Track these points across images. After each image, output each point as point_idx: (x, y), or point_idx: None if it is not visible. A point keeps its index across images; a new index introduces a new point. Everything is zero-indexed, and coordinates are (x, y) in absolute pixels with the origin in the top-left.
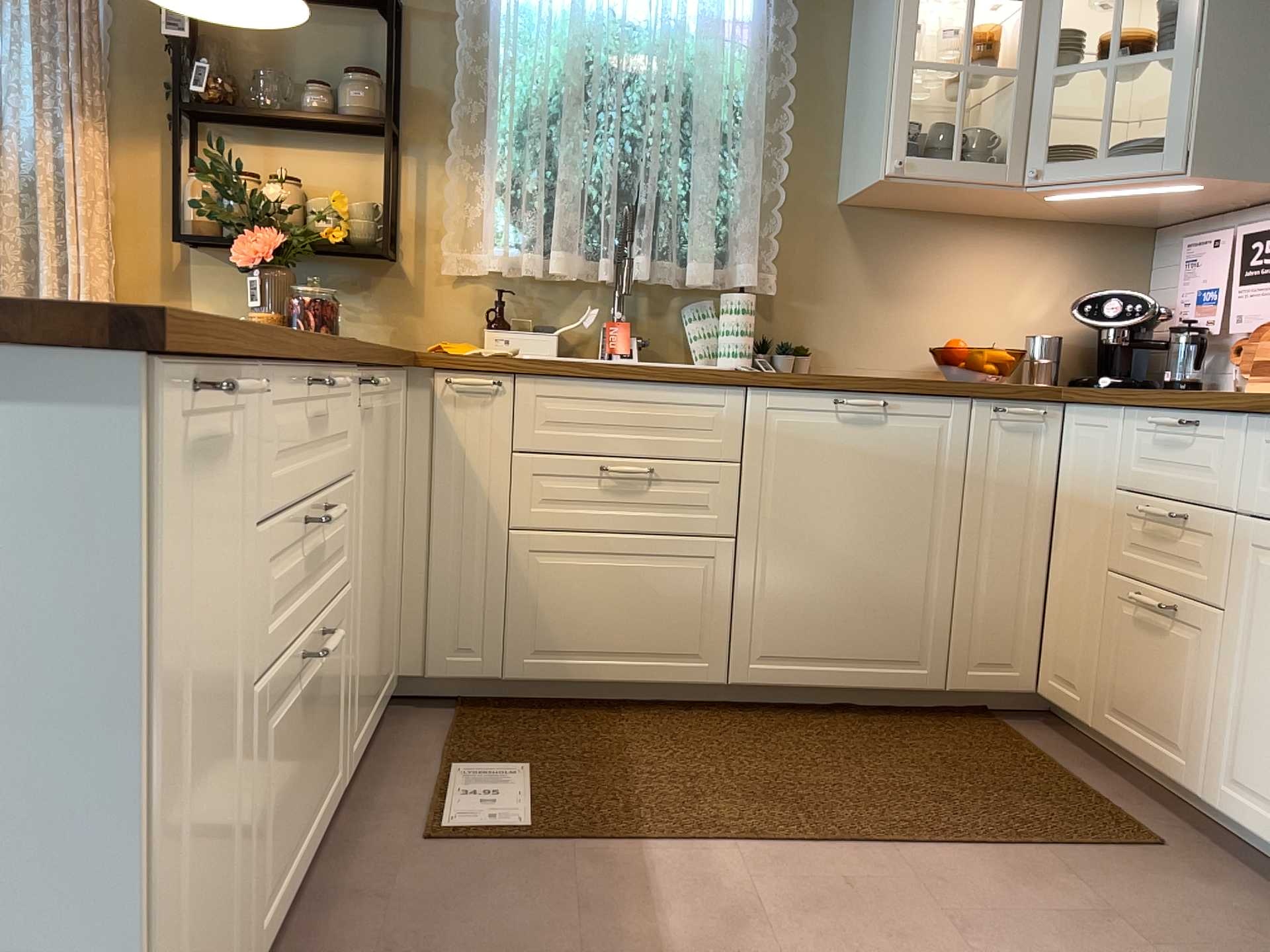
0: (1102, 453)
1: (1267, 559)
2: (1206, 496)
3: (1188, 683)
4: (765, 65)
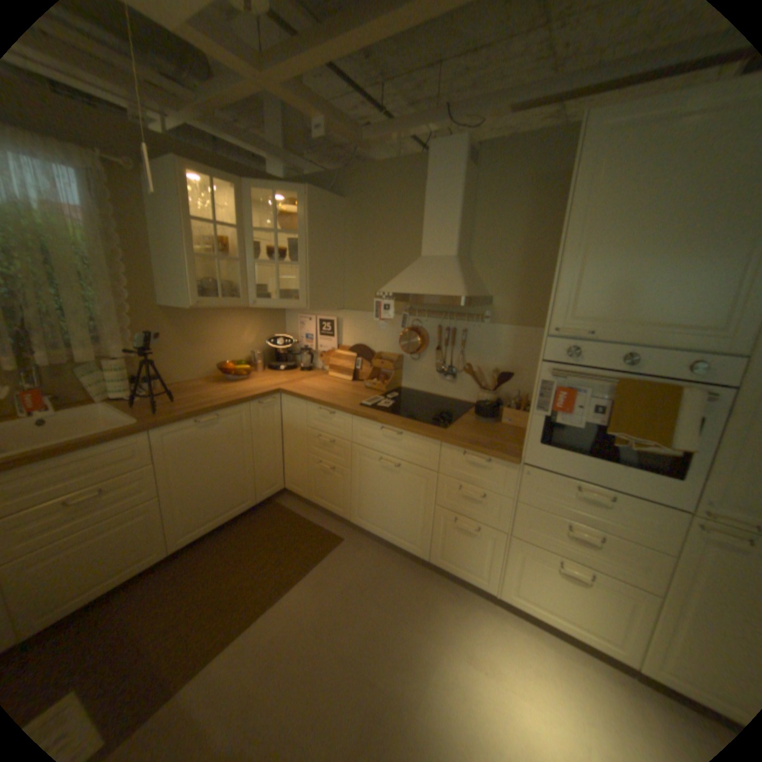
0: (298, 413)
1: (361, 457)
2: (339, 435)
3: (340, 489)
4: (94, 235)
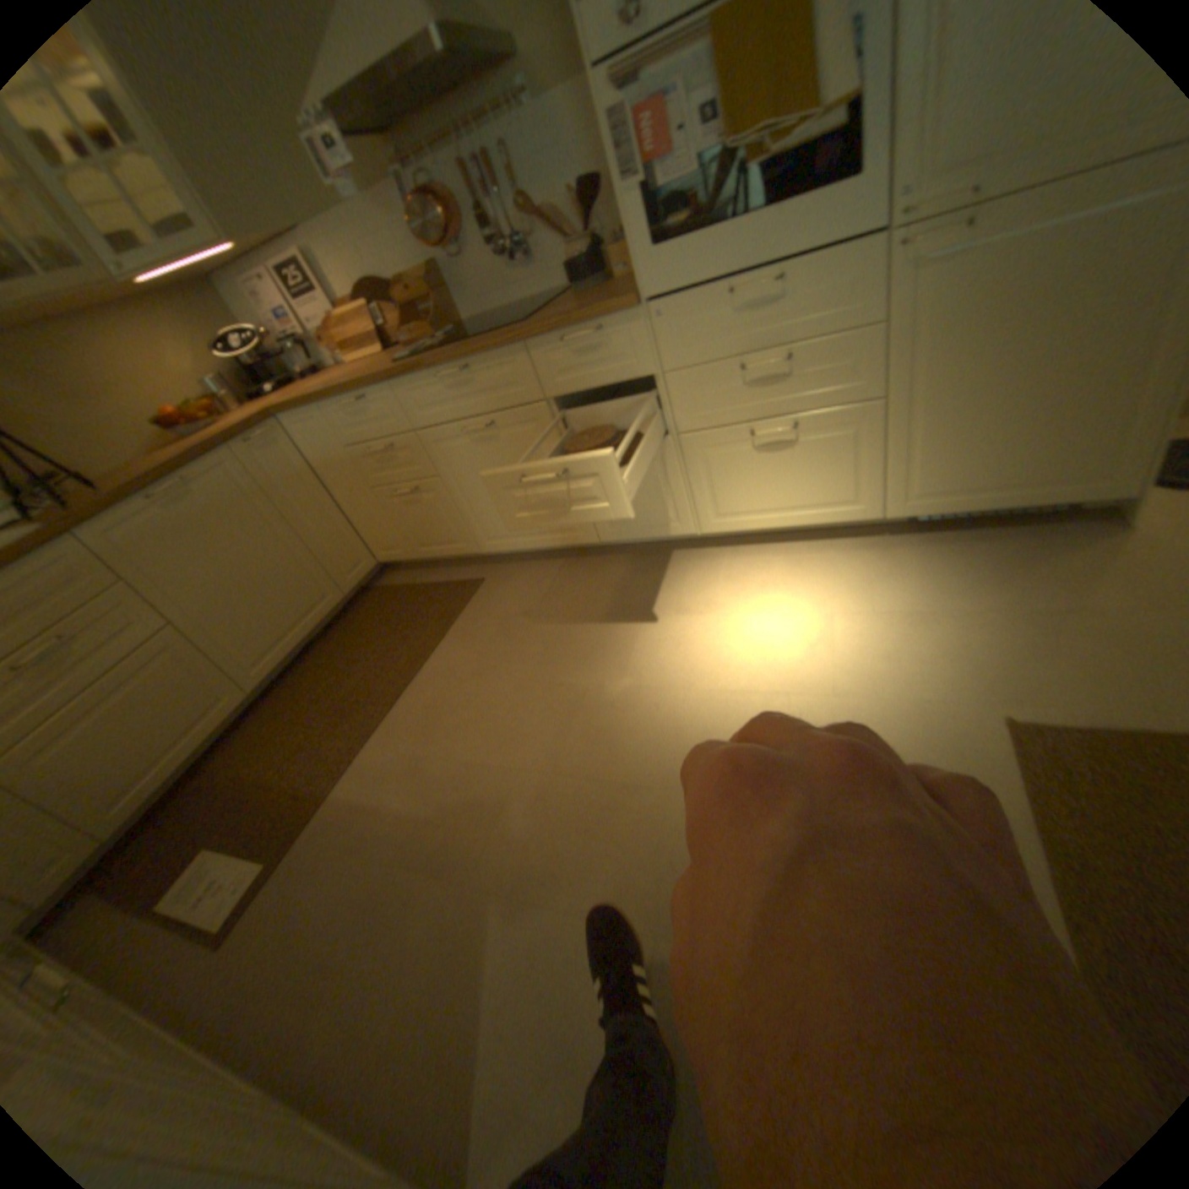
0: (321, 432)
1: (441, 443)
2: (394, 429)
3: (444, 513)
4: None
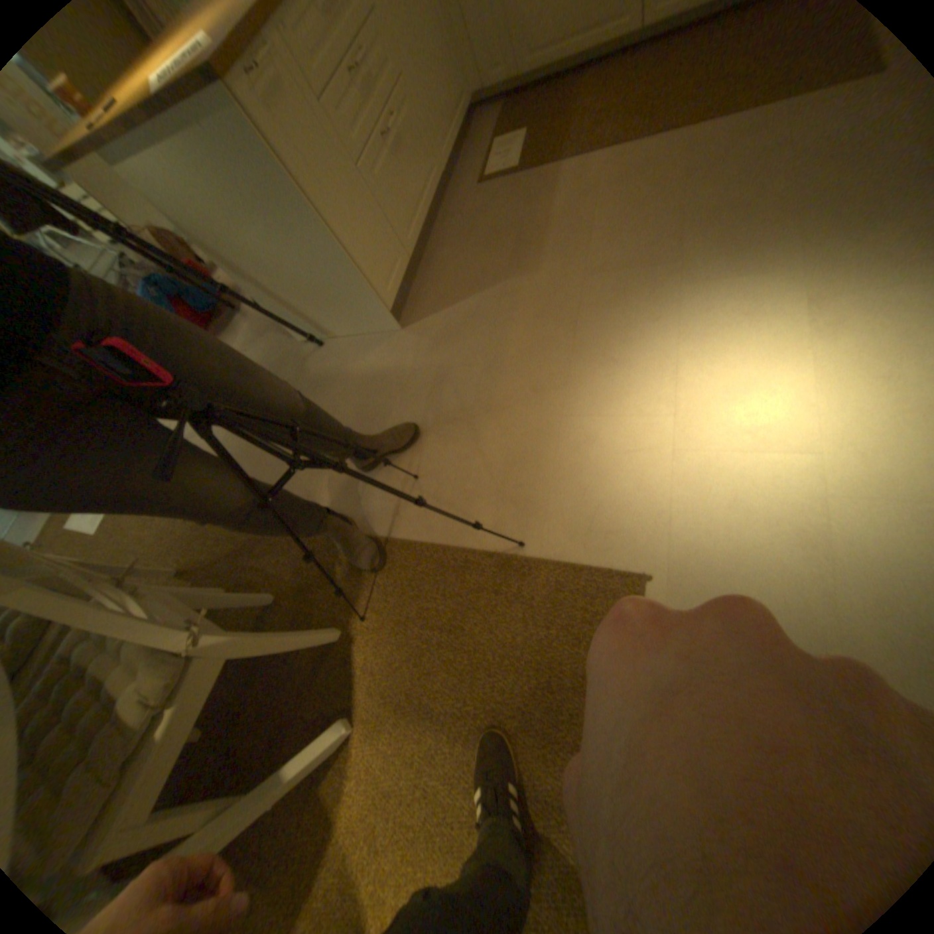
0: None
1: None
2: None
3: None
4: None
